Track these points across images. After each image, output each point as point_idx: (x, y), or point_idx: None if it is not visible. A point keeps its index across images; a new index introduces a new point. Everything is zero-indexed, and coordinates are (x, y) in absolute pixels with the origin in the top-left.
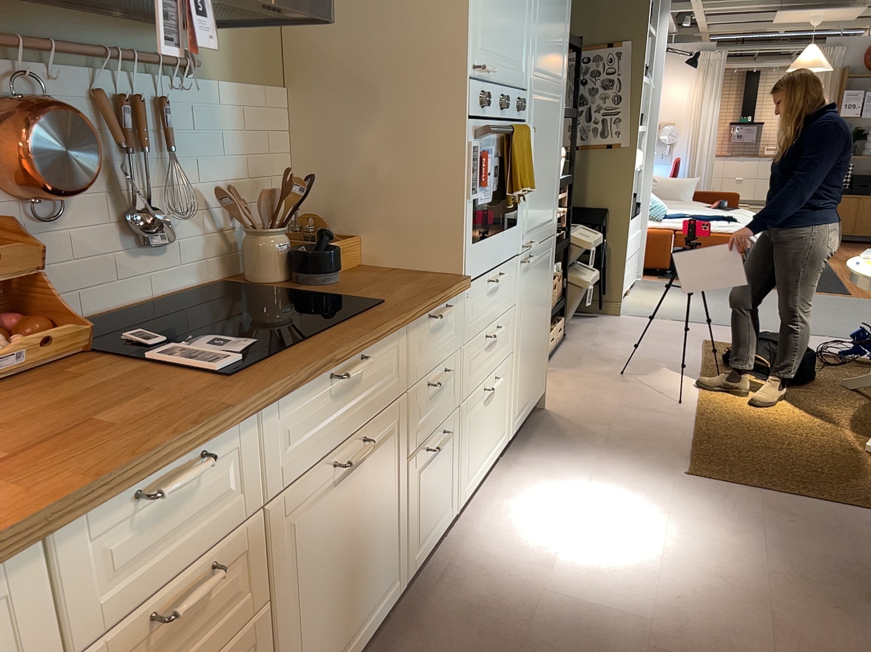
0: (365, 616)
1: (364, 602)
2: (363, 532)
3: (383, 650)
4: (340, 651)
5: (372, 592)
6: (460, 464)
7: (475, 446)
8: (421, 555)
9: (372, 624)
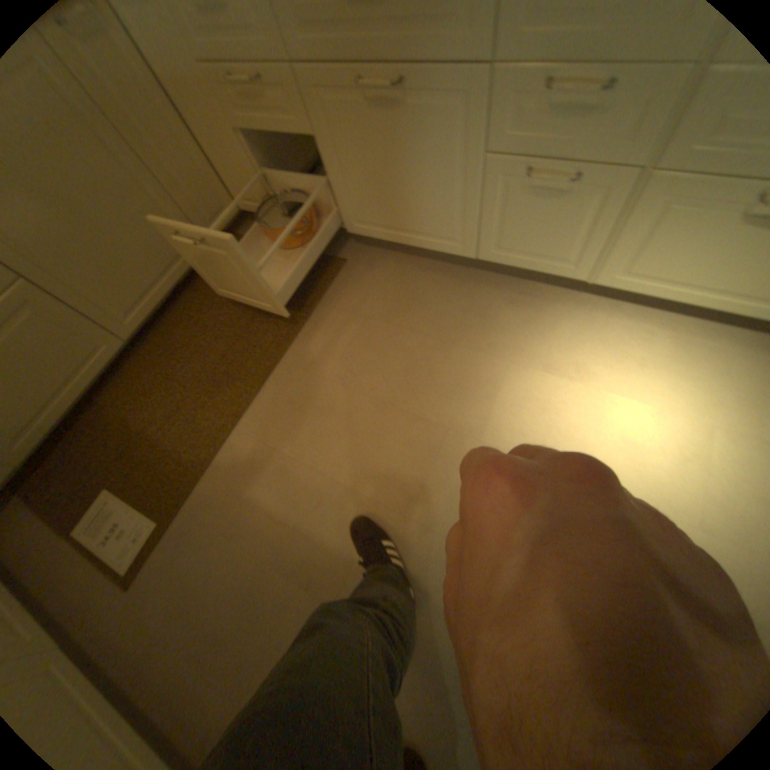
0: (418, 231)
1: (416, 221)
2: (410, 169)
3: (440, 270)
4: (392, 227)
5: (426, 223)
6: (616, 243)
7: (673, 253)
8: (504, 259)
9: (427, 244)
